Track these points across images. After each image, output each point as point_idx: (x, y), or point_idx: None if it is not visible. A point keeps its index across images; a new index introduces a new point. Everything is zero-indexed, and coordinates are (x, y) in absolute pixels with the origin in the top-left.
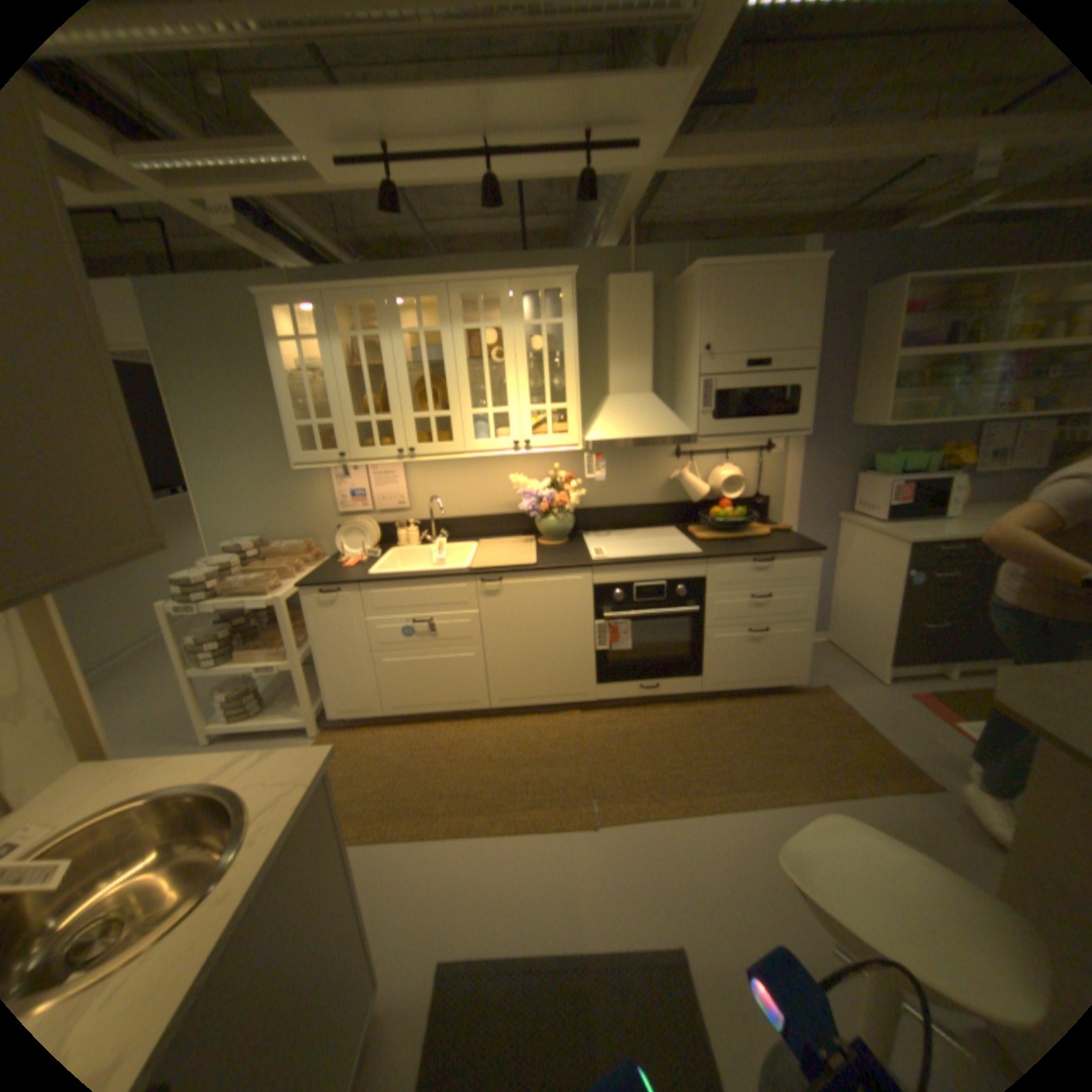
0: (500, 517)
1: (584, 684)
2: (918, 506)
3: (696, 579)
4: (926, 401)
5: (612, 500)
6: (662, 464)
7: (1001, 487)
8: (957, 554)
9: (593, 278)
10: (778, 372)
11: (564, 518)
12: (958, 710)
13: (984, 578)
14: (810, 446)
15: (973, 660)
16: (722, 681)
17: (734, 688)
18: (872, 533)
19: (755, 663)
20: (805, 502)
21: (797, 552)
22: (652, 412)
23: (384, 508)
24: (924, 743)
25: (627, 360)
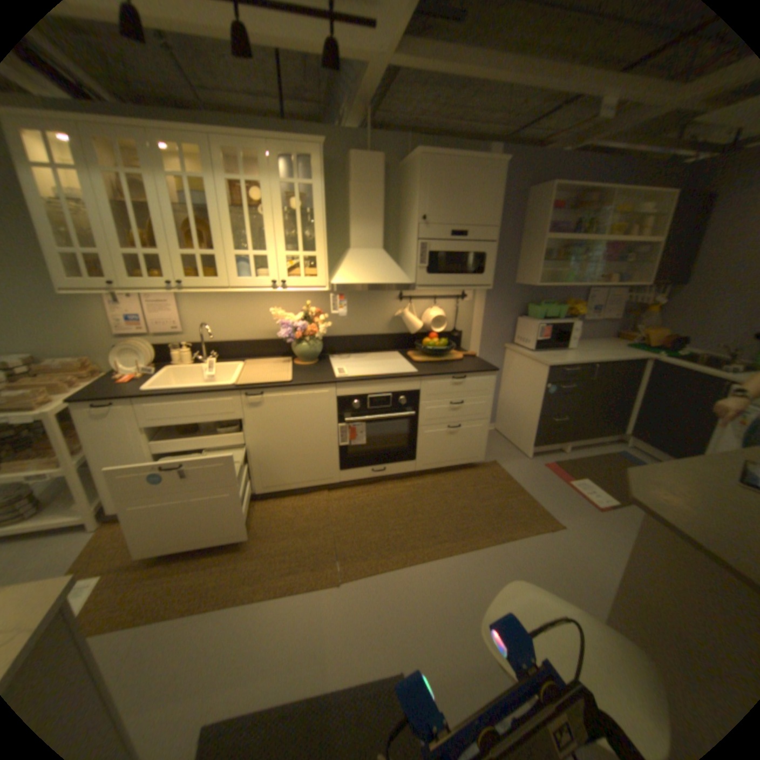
0: (262, 341)
1: (329, 471)
2: (552, 341)
3: (413, 391)
4: (560, 271)
5: (351, 331)
6: (389, 305)
7: (597, 330)
8: (574, 373)
9: (338, 152)
10: (472, 242)
11: (314, 344)
12: (570, 473)
13: (588, 388)
14: (489, 297)
15: (578, 440)
16: (428, 463)
17: (436, 467)
18: (524, 359)
19: (450, 449)
20: (484, 336)
21: (480, 372)
22: (382, 264)
23: (157, 332)
24: (552, 497)
25: (364, 222)
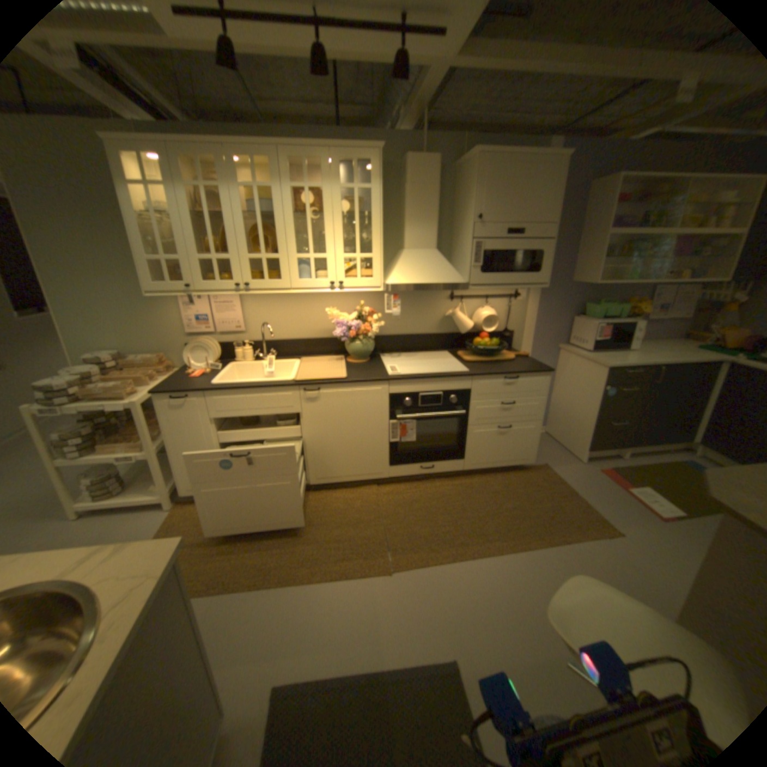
0: (318, 340)
1: (380, 466)
2: (612, 341)
3: (464, 390)
4: (624, 268)
5: (403, 330)
6: (441, 304)
7: (663, 330)
8: (638, 376)
9: (395, 154)
10: (529, 239)
11: (368, 342)
12: (630, 480)
13: (653, 392)
14: (544, 296)
15: (640, 446)
16: (478, 462)
17: (486, 467)
18: (582, 359)
19: (501, 450)
20: (538, 336)
21: (535, 373)
22: (437, 264)
23: (225, 330)
24: (610, 503)
25: (420, 222)
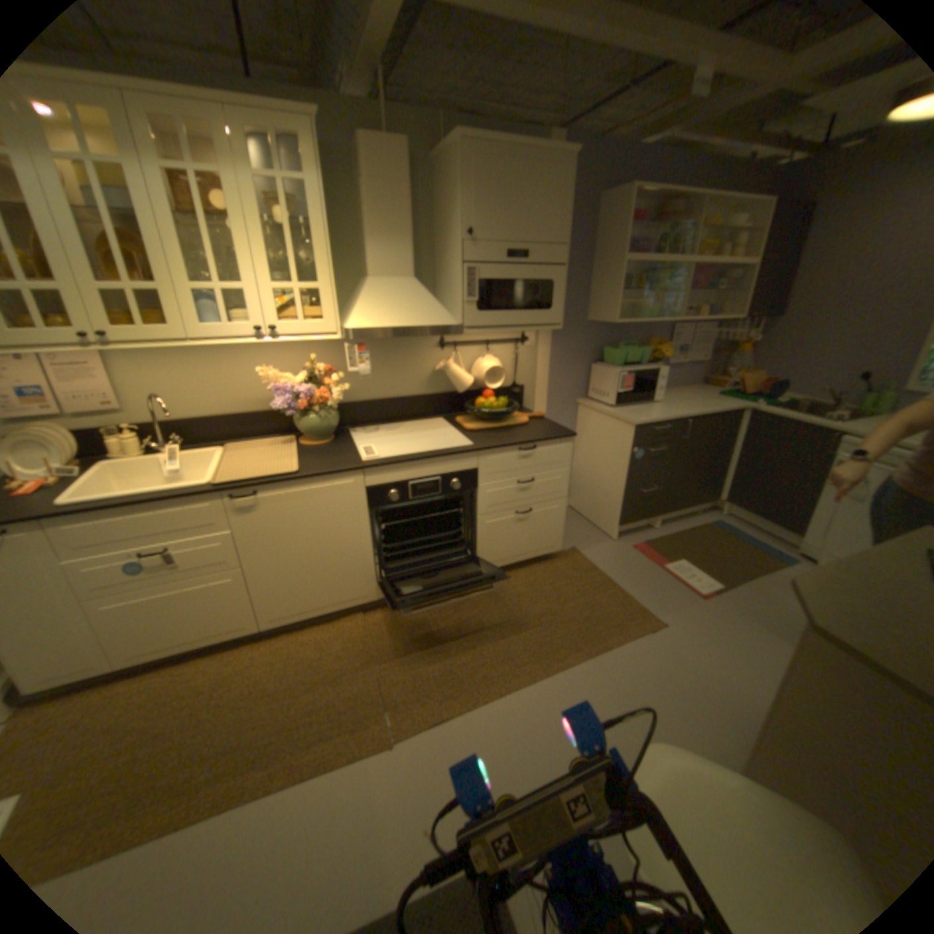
0: (252, 414)
1: (364, 586)
2: (634, 392)
3: (469, 470)
4: (643, 303)
5: (379, 392)
6: (428, 354)
7: (683, 376)
8: (665, 432)
9: (341, 132)
10: (535, 265)
11: (329, 414)
12: (663, 553)
13: (680, 449)
14: (556, 339)
15: (670, 512)
16: (494, 559)
17: (504, 563)
18: (604, 416)
19: (521, 539)
20: (552, 390)
21: (555, 439)
22: (417, 298)
23: (81, 409)
24: (647, 586)
25: (387, 236)
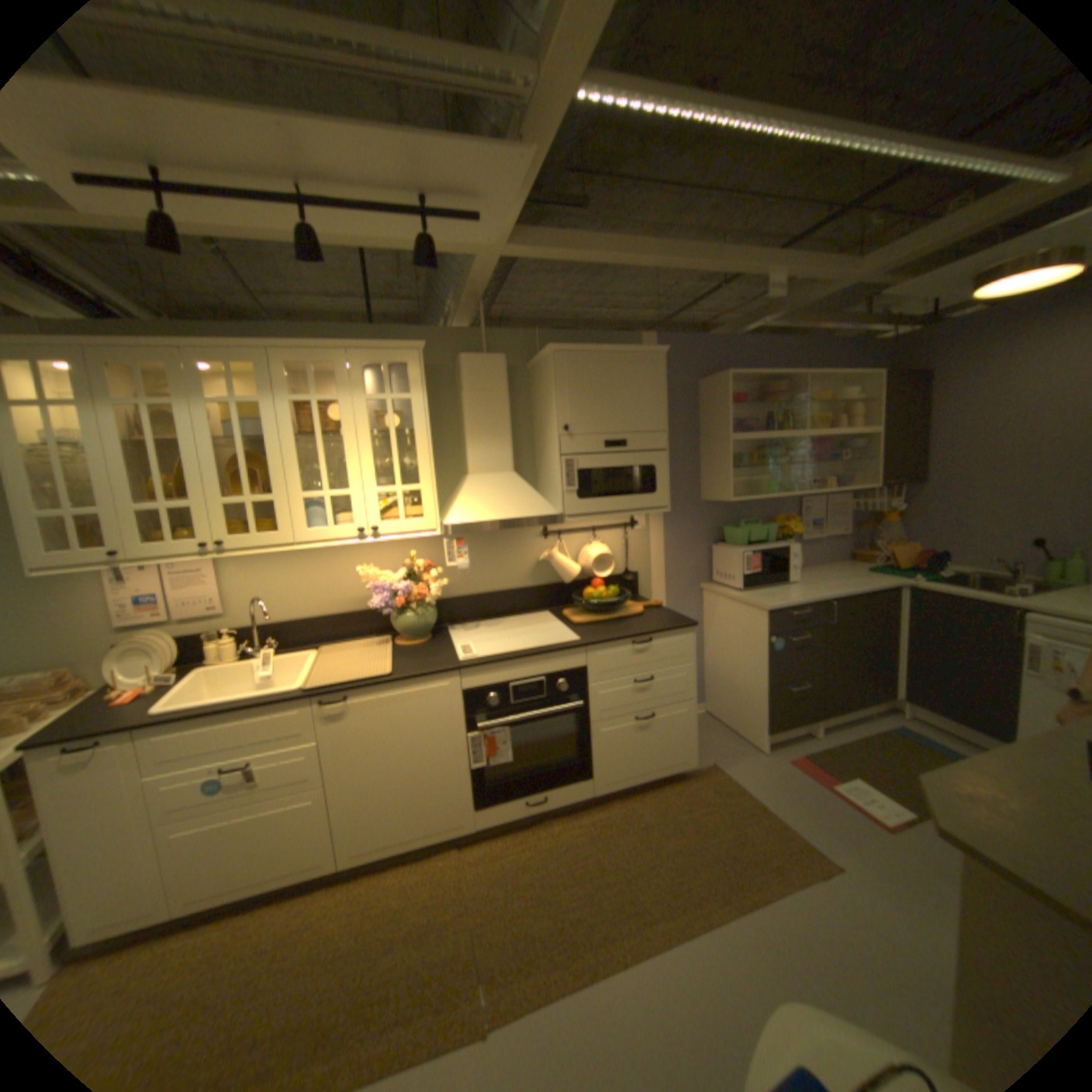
0: (347, 614)
1: (458, 814)
2: (764, 574)
3: (576, 669)
4: (758, 480)
5: (479, 586)
6: (530, 545)
7: (822, 553)
8: (805, 618)
9: (445, 356)
10: (634, 453)
11: (425, 611)
12: (830, 772)
13: (828, 638)
14: (668, 522)
15: (831, 717)
16: (613, 780)
17: (626, 786)
18: (731, 603)
19: (644, 754)
20: (669, 575)
21: (672, 631)
22: (515, 492)
23: (185, 616)
24: (811, 816)
25: (486, 439)
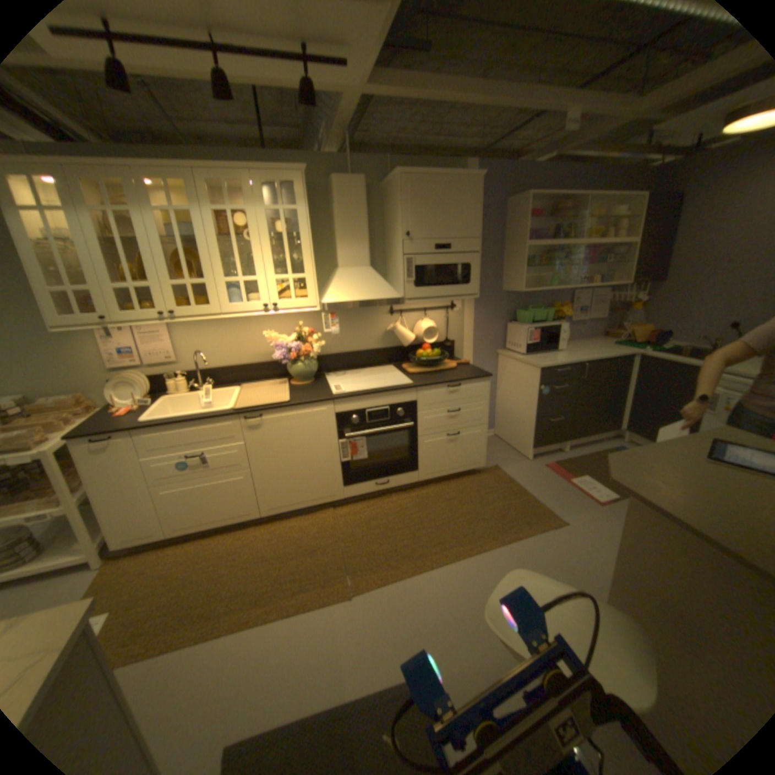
0: (258, 364)
1: (333, 488)
2: (542, 344)
3: (410, 402)
4: (544, 276)
5: (346, 347)
6: (381, 320)
7: (584, 331)
8: (565, 374)
9: (320, 176)
10: (455, 254)
11: (310, 363)
12: (570, 471)
13: (580, 387)
14: (477, 306)
15: (576, 438)
16: (431, 472)
17: (439, 475)
18: (517, 363)
19: (451, 457)
20: (476, 343)
21: (474, 379)
22: (371, 281)
23: (151, 362)
24: (554, 495)
25: (350, 241)
